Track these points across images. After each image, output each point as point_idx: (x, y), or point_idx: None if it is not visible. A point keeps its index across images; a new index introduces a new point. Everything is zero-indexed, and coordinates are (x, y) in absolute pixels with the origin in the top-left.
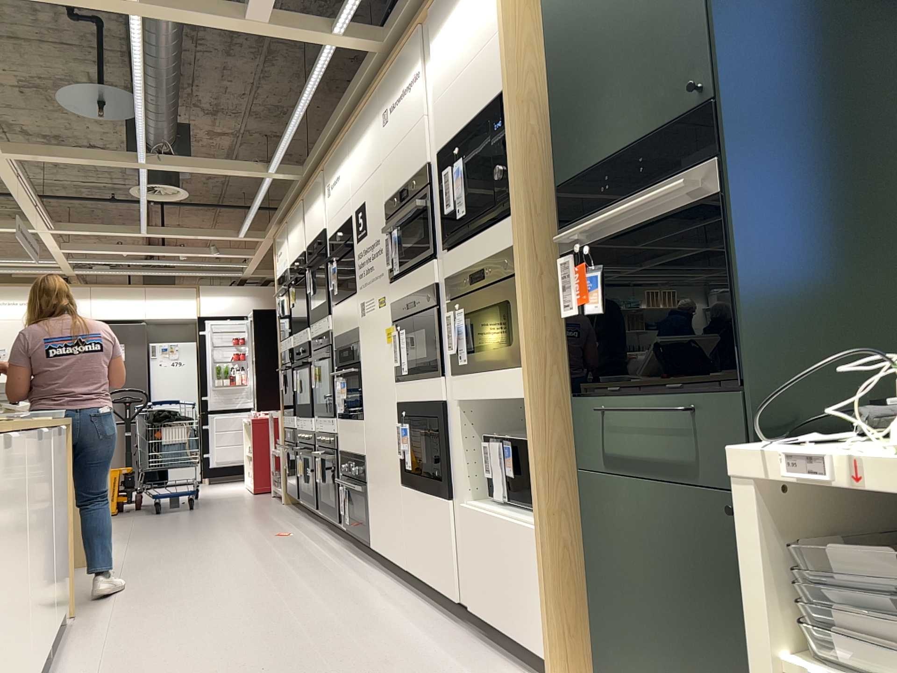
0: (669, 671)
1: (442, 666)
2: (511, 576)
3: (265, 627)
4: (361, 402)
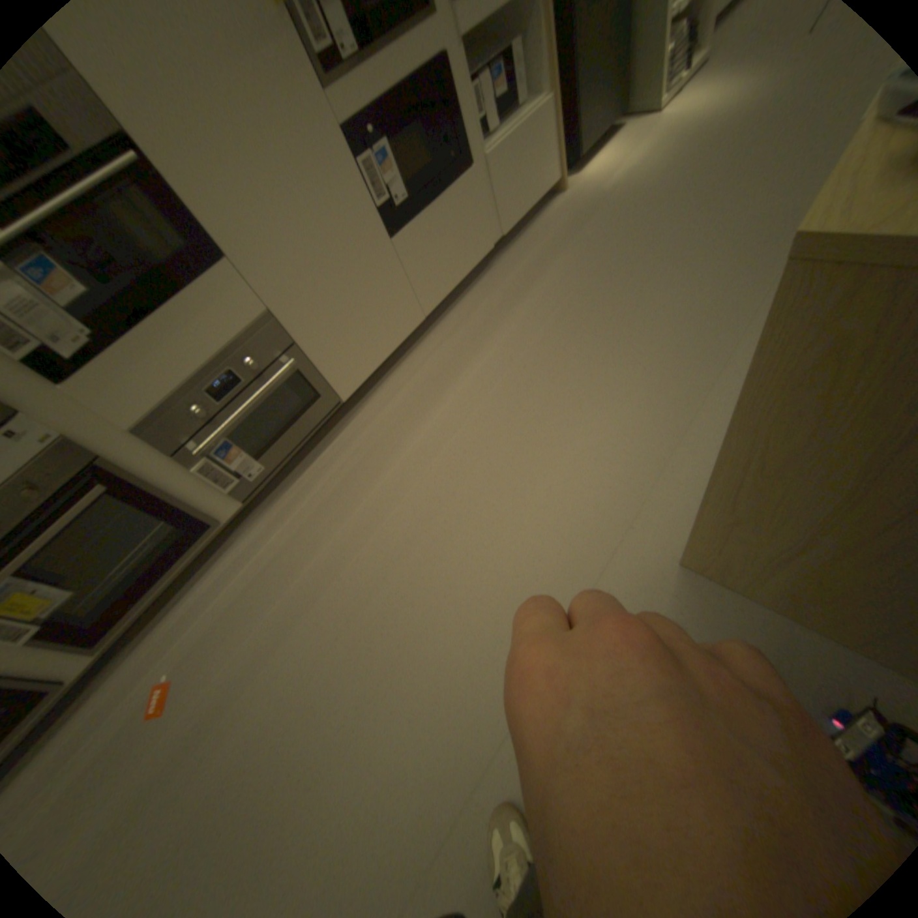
0: (602, 100)
1: (556, 234)
2: (533, 157)
3: (556, 348)
4: (188, 229)
